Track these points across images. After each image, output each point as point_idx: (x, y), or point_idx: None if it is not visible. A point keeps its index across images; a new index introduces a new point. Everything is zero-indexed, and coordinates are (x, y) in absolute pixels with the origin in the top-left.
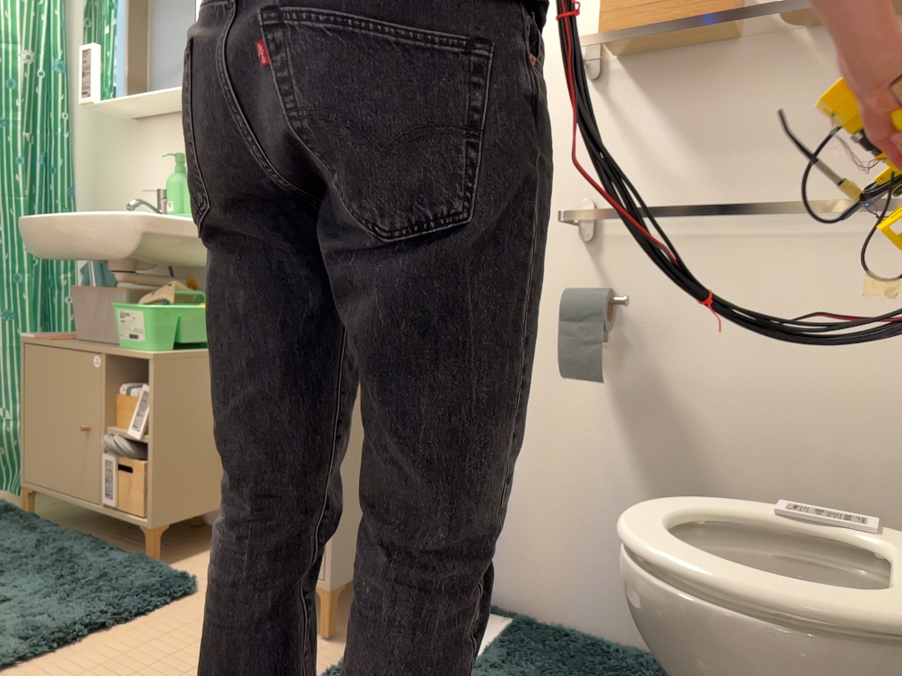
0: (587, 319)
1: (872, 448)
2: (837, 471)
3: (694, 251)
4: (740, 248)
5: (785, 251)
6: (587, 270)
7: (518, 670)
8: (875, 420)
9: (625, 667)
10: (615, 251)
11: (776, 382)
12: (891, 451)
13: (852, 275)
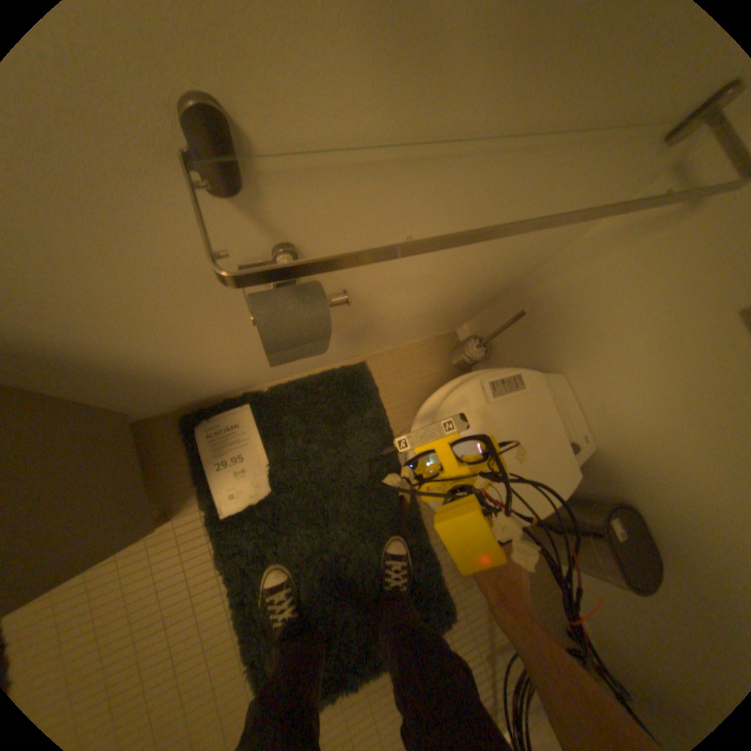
0: (310, 343)
1: (486, 276)
2: (459, 290)
3: (427, 178)
4: (487, 166)
5: (533, 165)
6: (241, 229)
7: (300, 454)
8: (498, 265)
9: (337, 402)
10: (294, 195)
11: (450, 266)
12: (495, 274)
13: (568, 182)
